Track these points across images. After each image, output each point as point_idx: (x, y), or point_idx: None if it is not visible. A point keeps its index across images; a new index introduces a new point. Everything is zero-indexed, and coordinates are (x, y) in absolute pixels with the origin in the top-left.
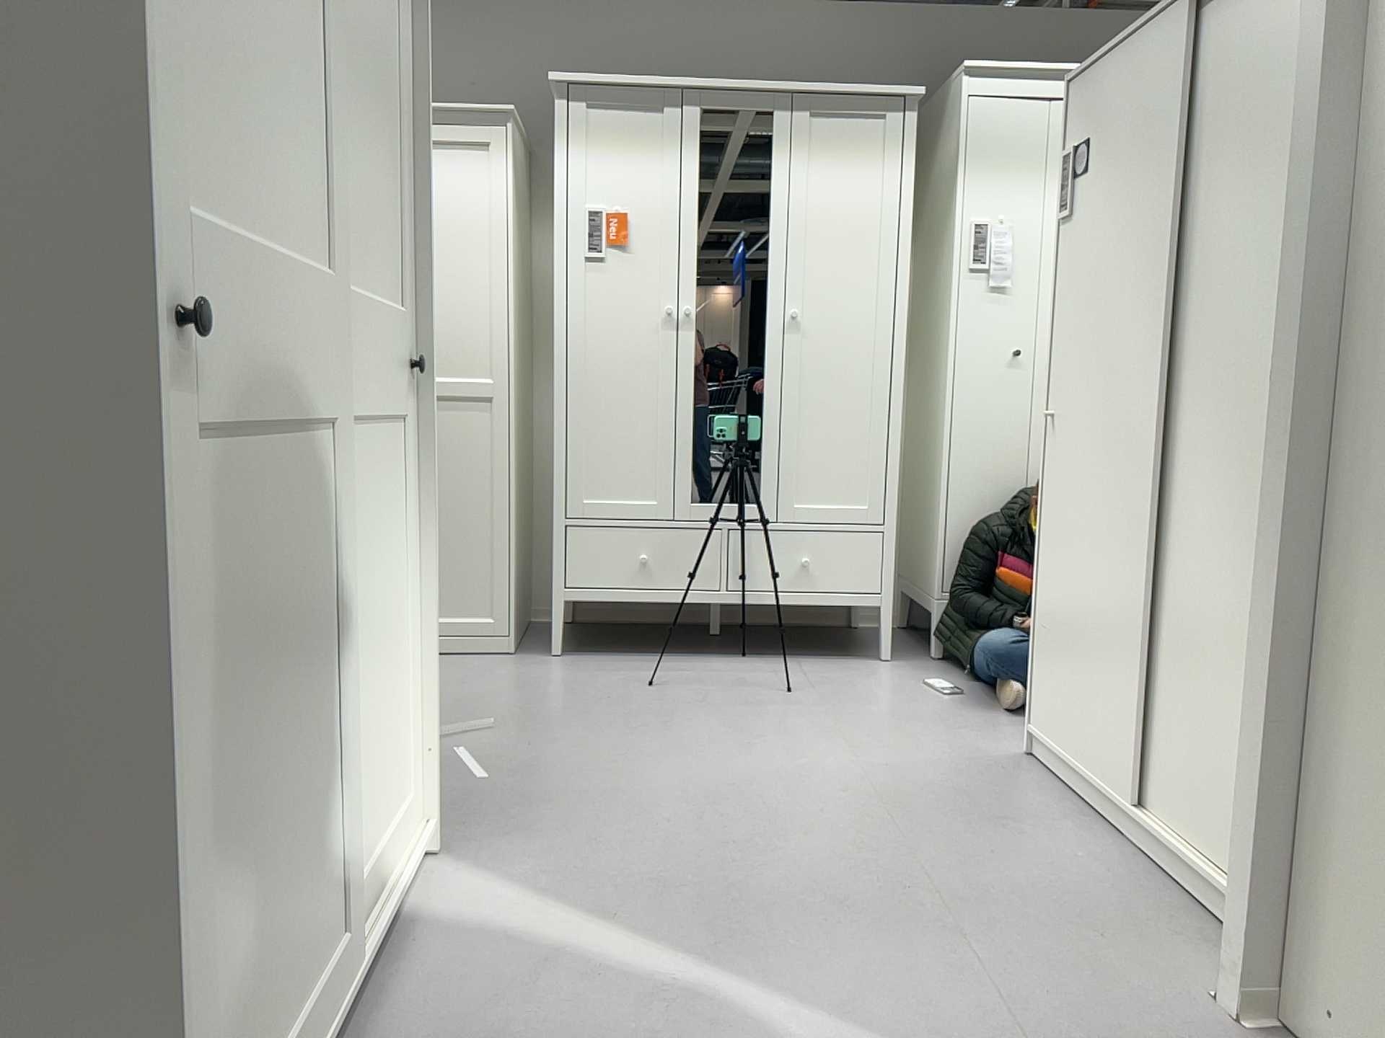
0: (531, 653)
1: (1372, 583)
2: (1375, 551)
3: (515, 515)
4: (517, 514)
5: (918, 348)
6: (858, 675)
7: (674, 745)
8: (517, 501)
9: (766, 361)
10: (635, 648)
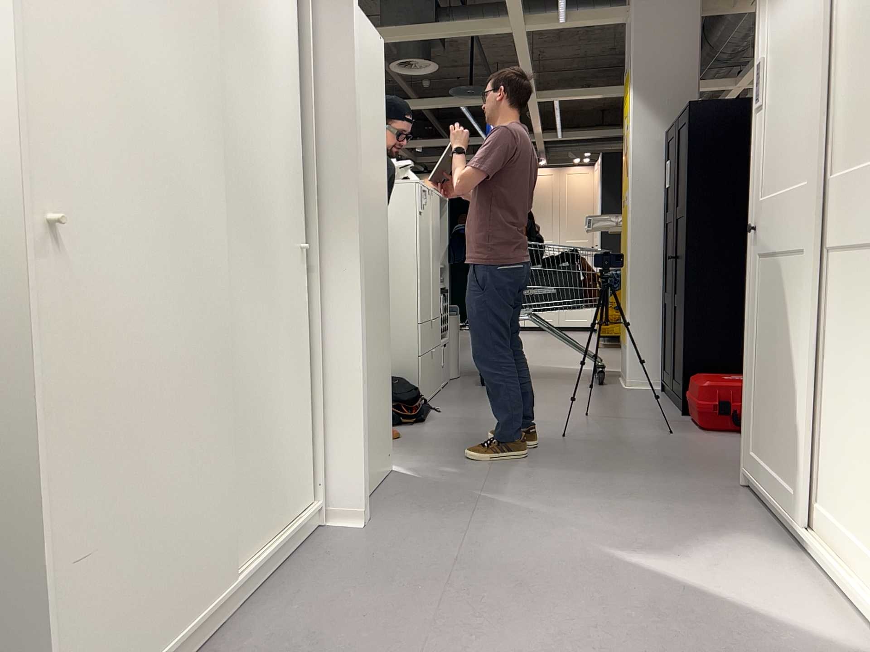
0: None
1: (361, 307)
2: (361, 295)
3: None
4: None
5: None
6: None
7: None
8: None
9: None
10: None
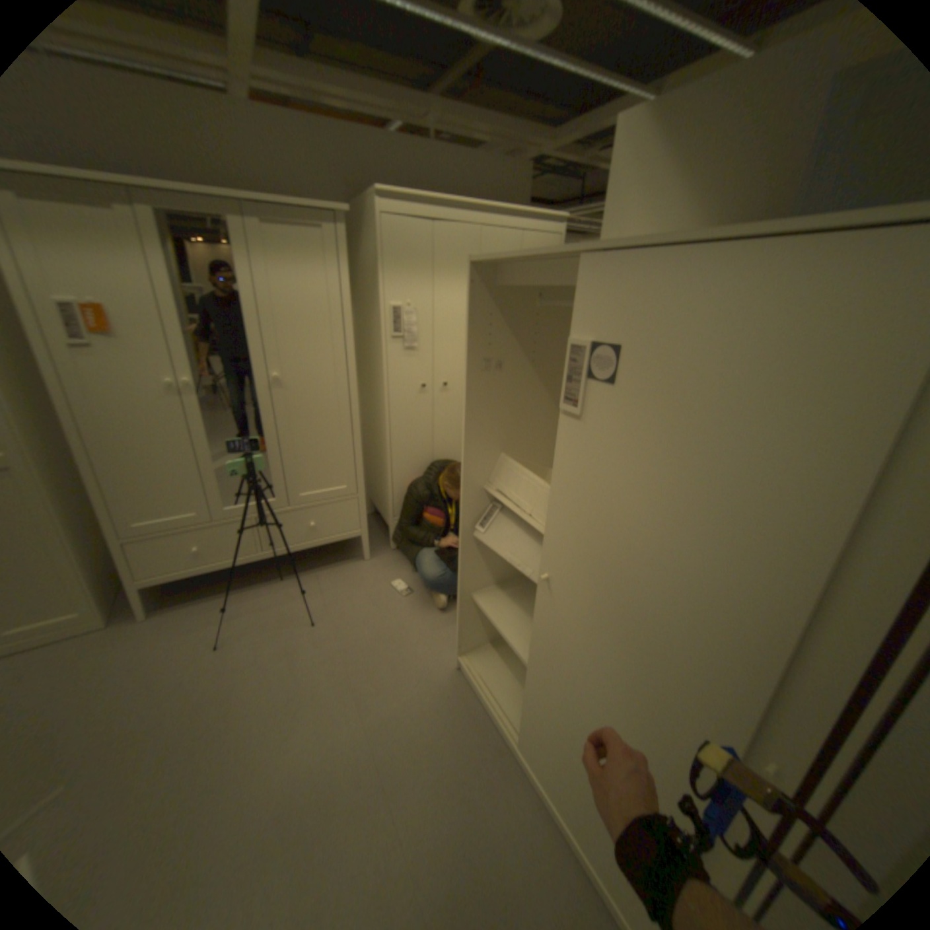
0: (121, 621)
1: None
2: None
3: (74, 541)
4: (76, 539)
5: (363, 372)
6: (351, 585)
7: (228, 750)
8: (72, 530)
9: (260, 408)
10: (205, 588)
